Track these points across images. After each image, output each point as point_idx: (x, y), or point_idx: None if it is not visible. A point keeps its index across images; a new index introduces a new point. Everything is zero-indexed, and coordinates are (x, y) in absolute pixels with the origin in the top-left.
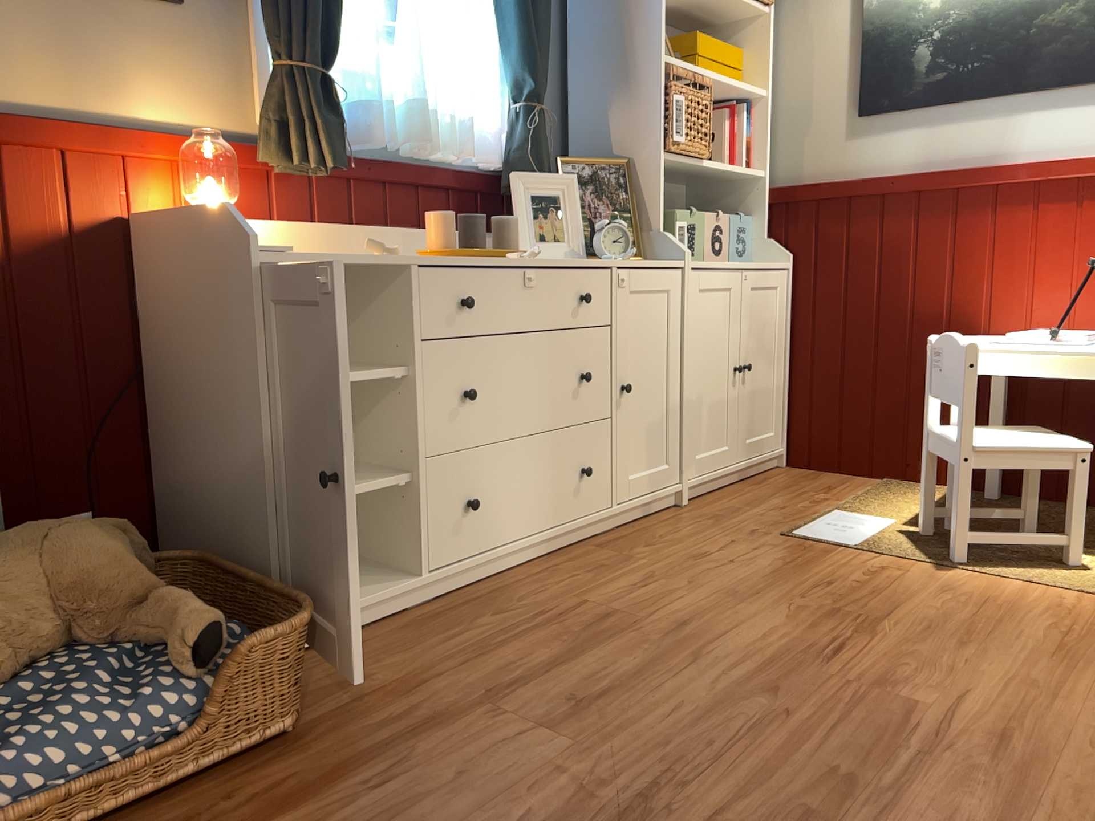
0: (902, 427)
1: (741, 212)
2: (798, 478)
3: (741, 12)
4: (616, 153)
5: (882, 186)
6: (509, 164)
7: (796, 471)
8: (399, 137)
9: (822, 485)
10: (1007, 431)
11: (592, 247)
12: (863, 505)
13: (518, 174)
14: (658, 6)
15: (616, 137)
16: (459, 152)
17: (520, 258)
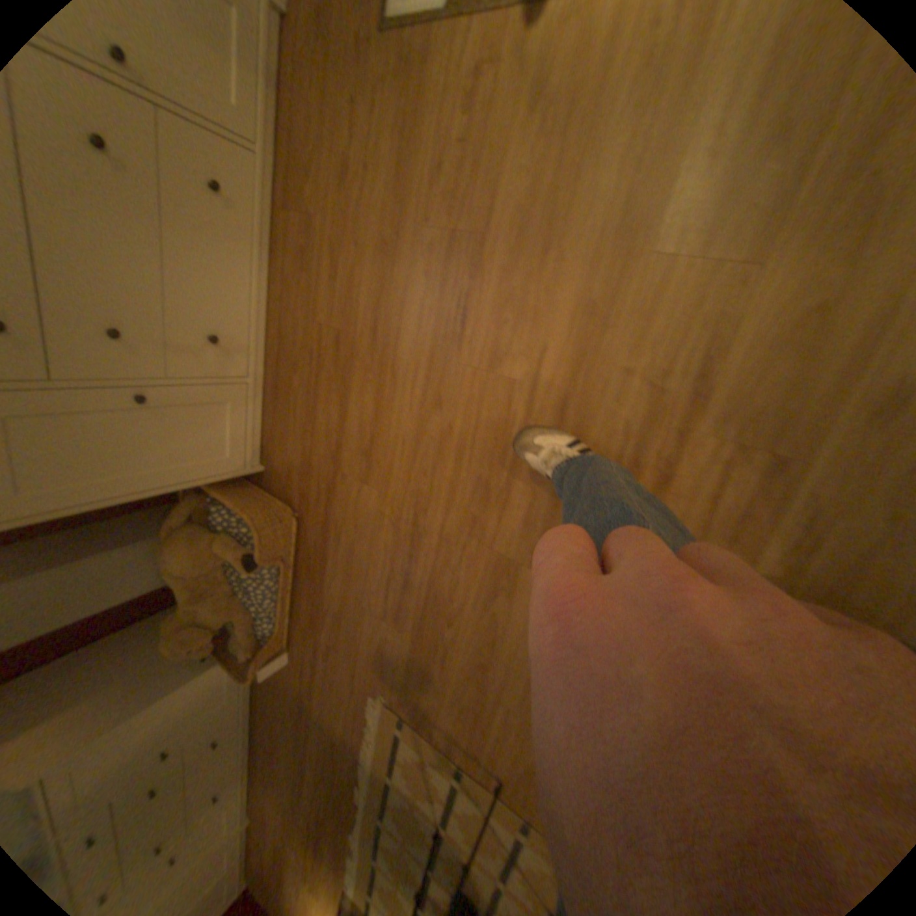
0: None
1: None
2: None
3: None
4: None
5: None
6: None
7: None
8: None
9: None
10: None
11: None
12: None
13: None
14: None
15: None
16: None
17: None
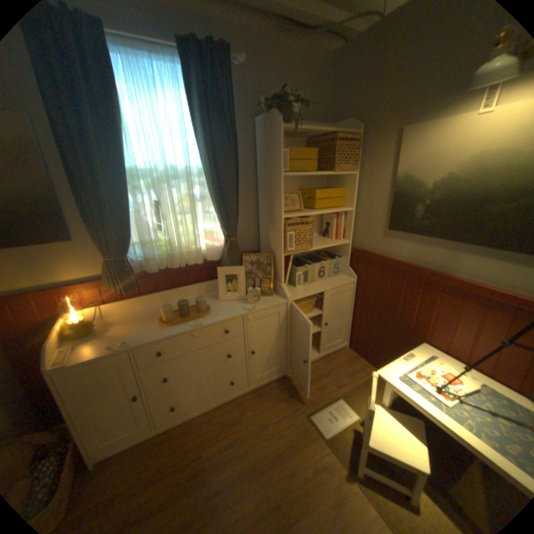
0: (390, 359)
1: (340, 253)
2: (347, 361)
3: (342, 173)
4: (270, 247)
5: (394, 263)
6: (222, 257)
7: (350, 353)
8: (168, 262)
9: (352, 370)
10: (402, 426)
11: (247, 295)
12: (355, 398)
13: (224, 263)
14: (280, 194)
15: (270, 241)
16: (195, 261)
17: (191, 326)
